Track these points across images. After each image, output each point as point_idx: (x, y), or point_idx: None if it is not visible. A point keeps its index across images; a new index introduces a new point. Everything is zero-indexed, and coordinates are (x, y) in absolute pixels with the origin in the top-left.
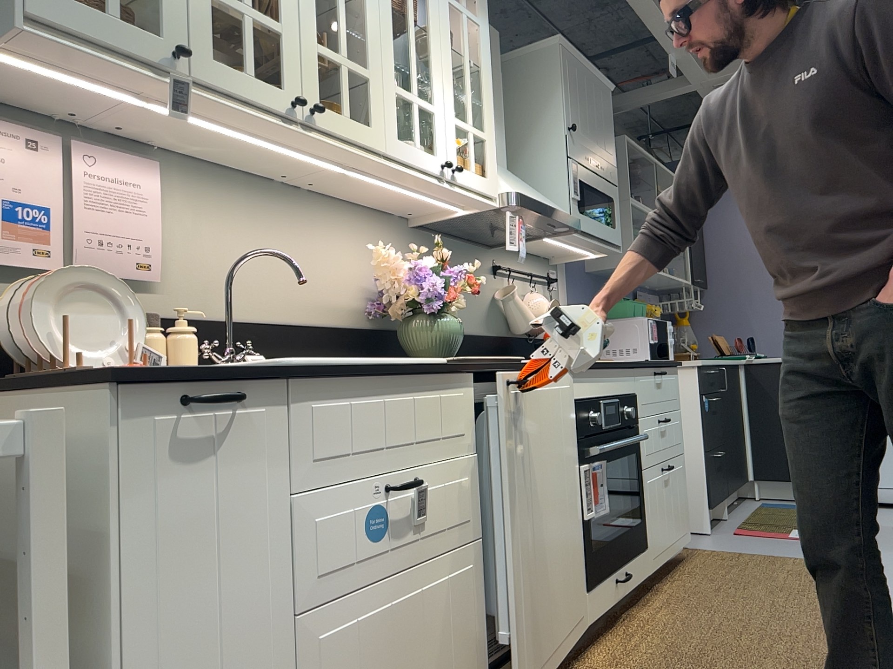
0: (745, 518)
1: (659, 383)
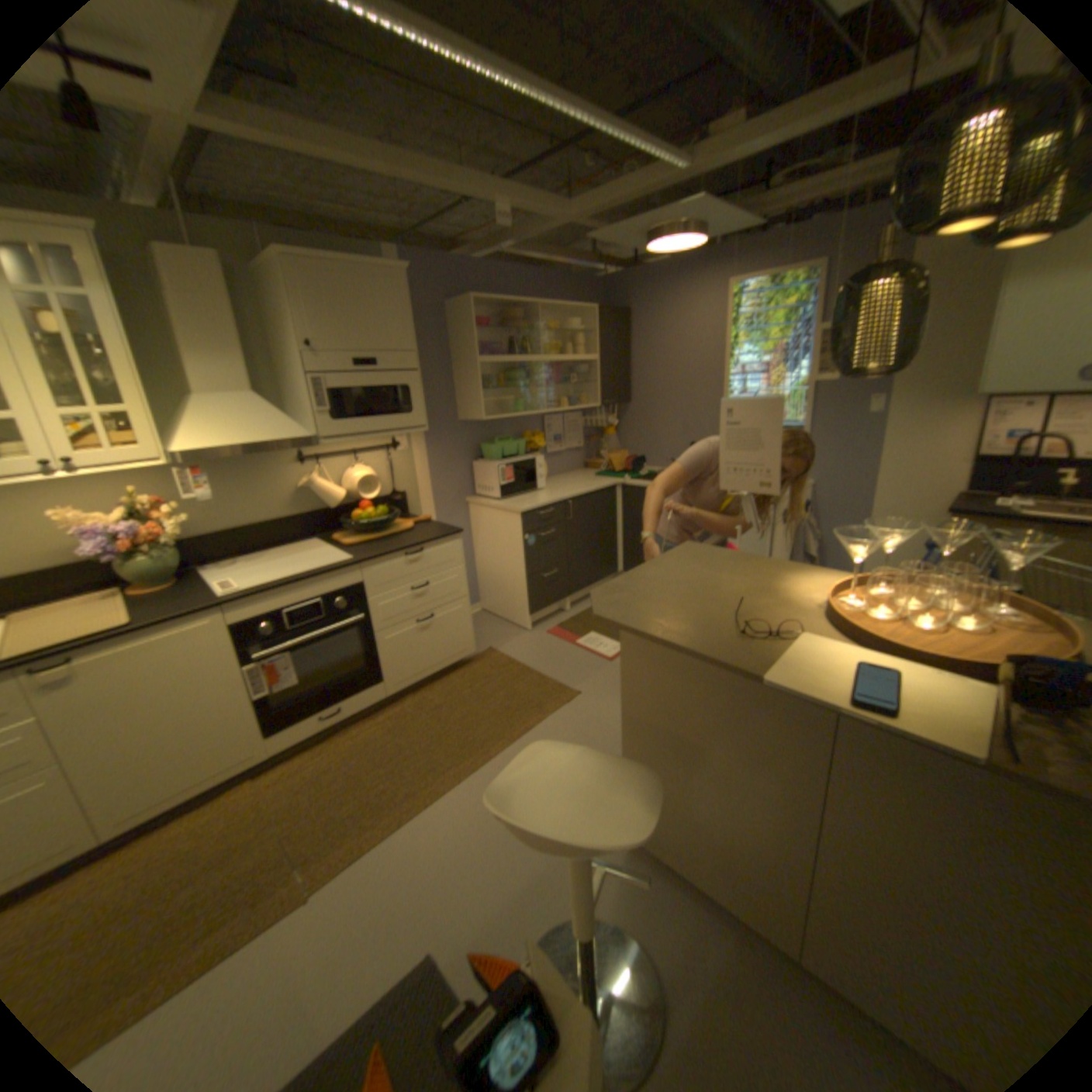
0: (579, 613)
1: (414, 560)
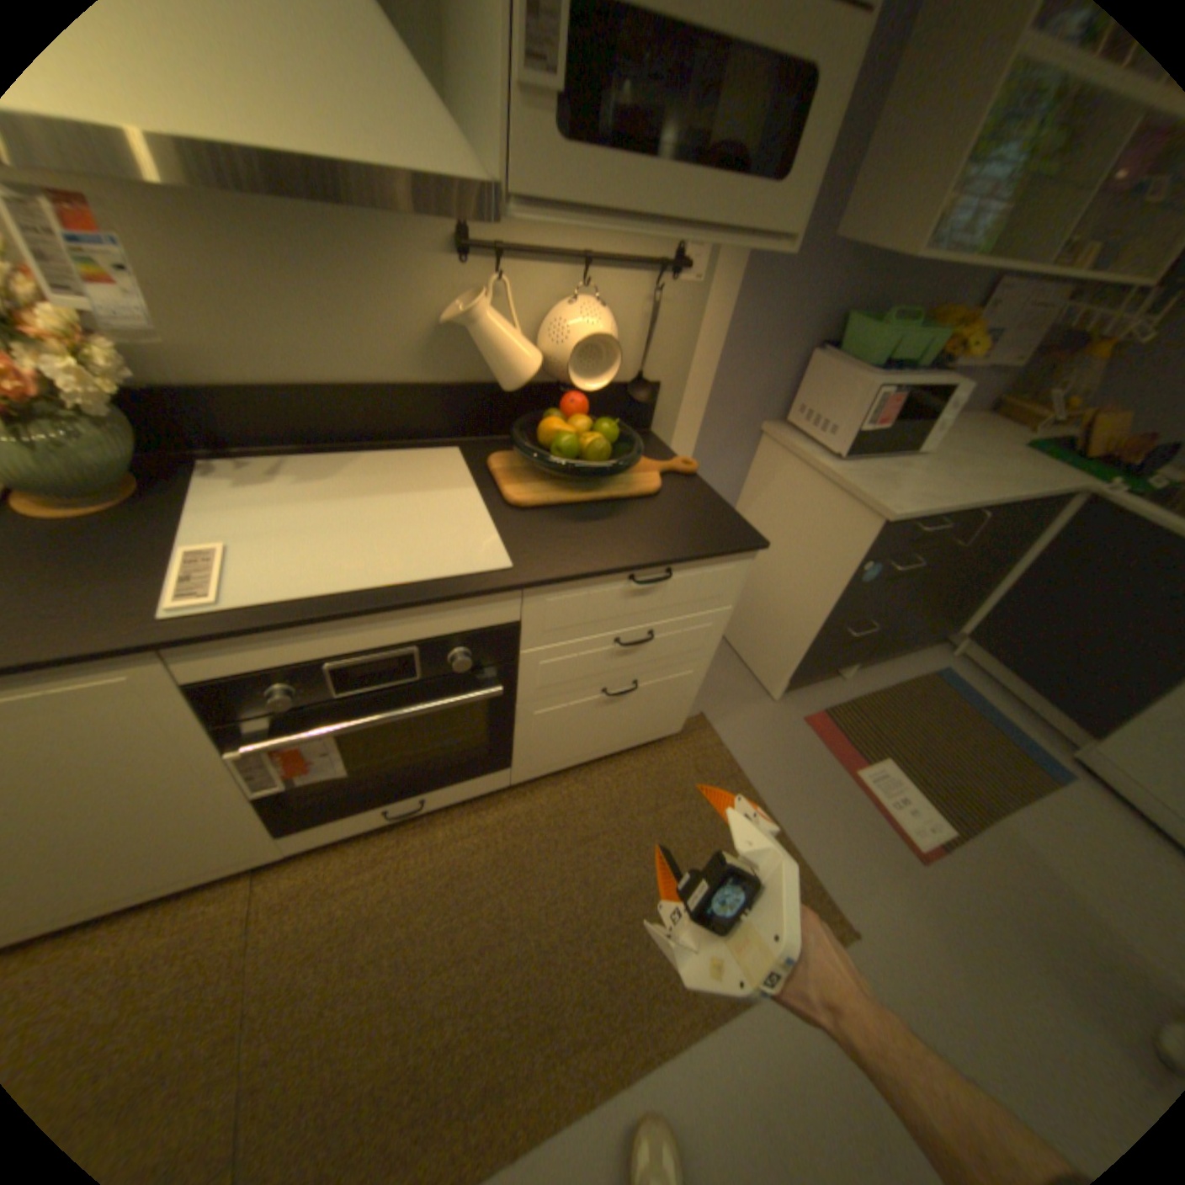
0: (866, 695)
1: (640, 589)
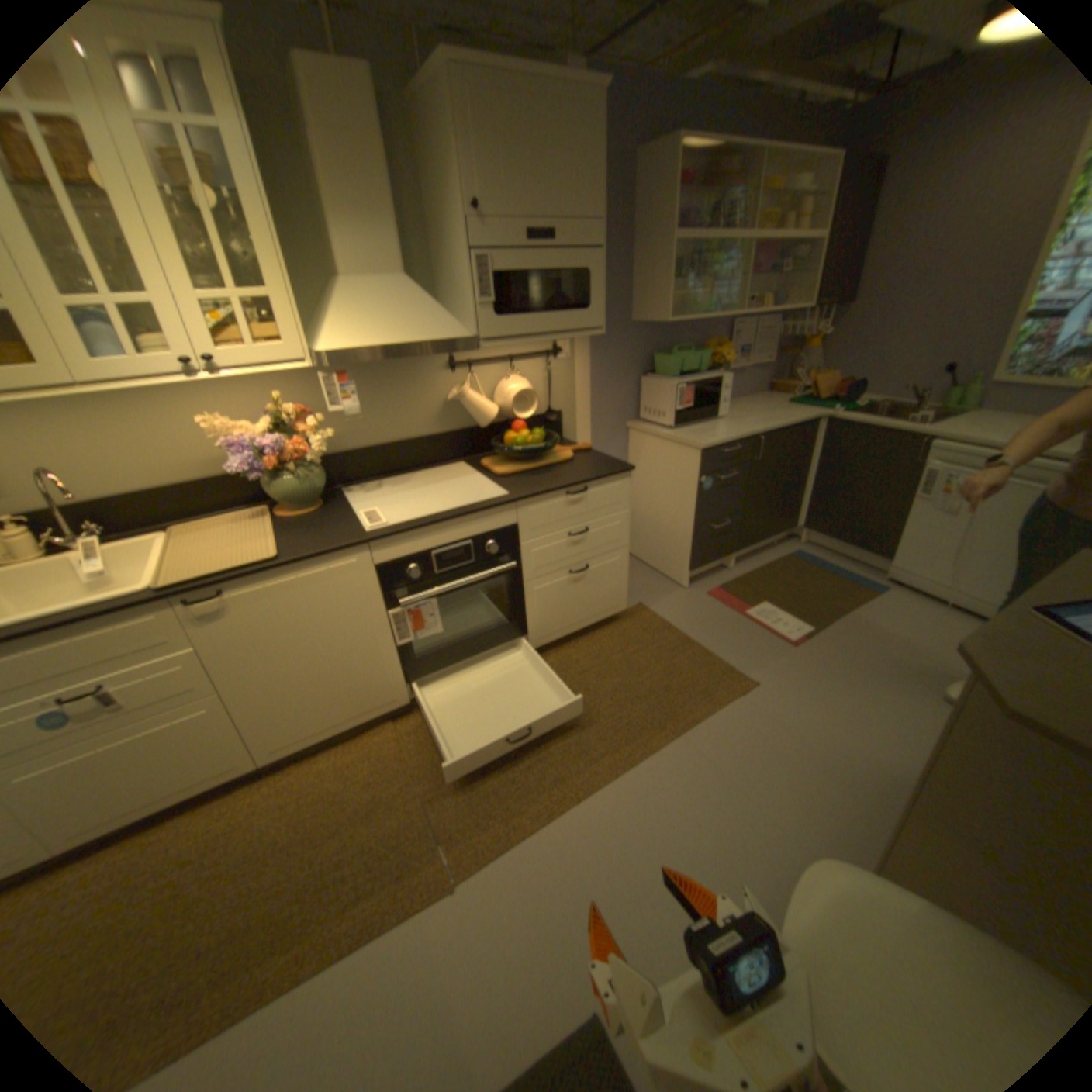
0: (745, 575)
1: (574, 501)
